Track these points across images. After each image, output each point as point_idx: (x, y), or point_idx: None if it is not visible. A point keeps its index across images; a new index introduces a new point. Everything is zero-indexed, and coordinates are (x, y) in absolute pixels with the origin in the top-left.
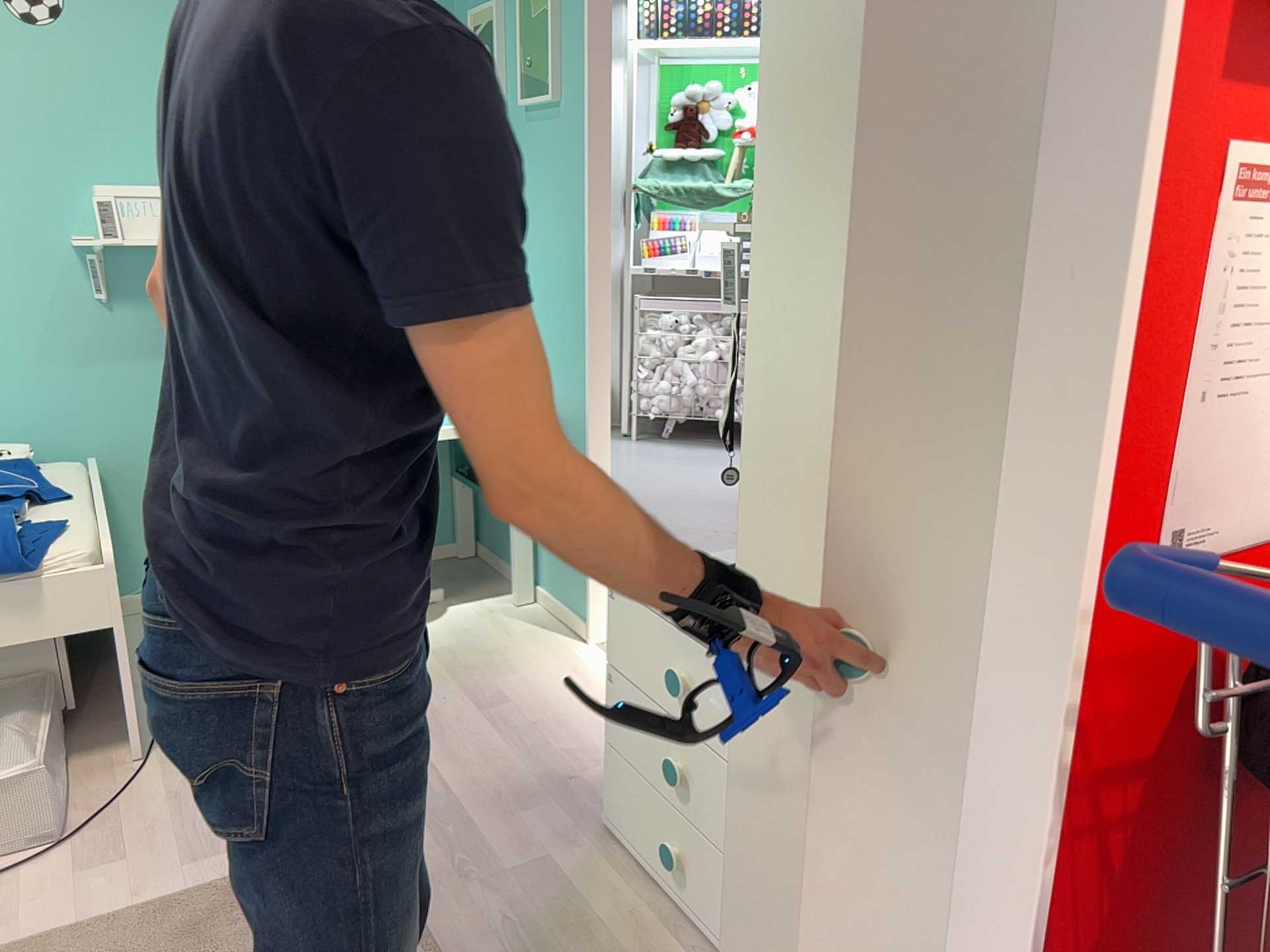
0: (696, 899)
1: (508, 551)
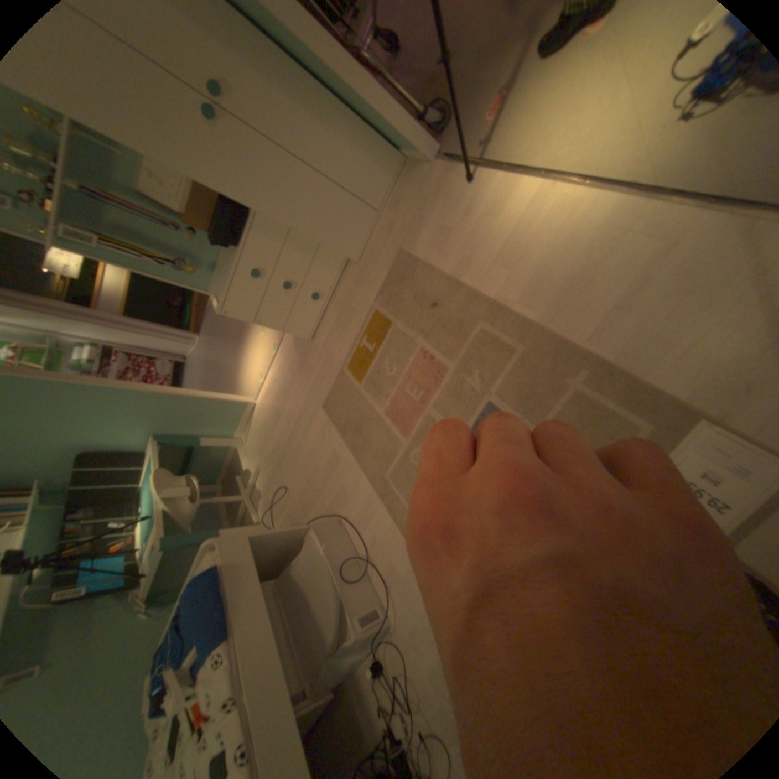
0: (325, 287)
1: (217, 458)
